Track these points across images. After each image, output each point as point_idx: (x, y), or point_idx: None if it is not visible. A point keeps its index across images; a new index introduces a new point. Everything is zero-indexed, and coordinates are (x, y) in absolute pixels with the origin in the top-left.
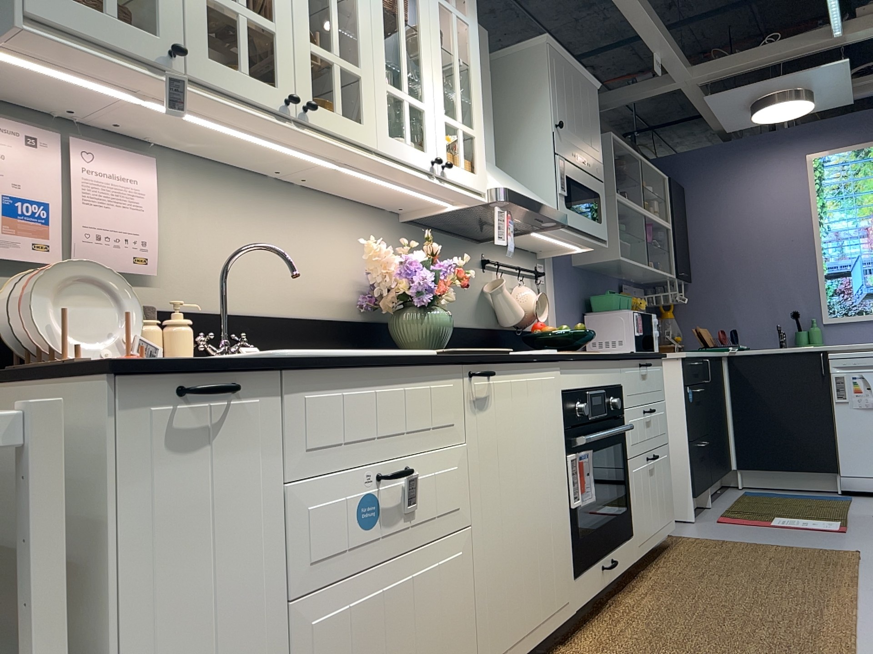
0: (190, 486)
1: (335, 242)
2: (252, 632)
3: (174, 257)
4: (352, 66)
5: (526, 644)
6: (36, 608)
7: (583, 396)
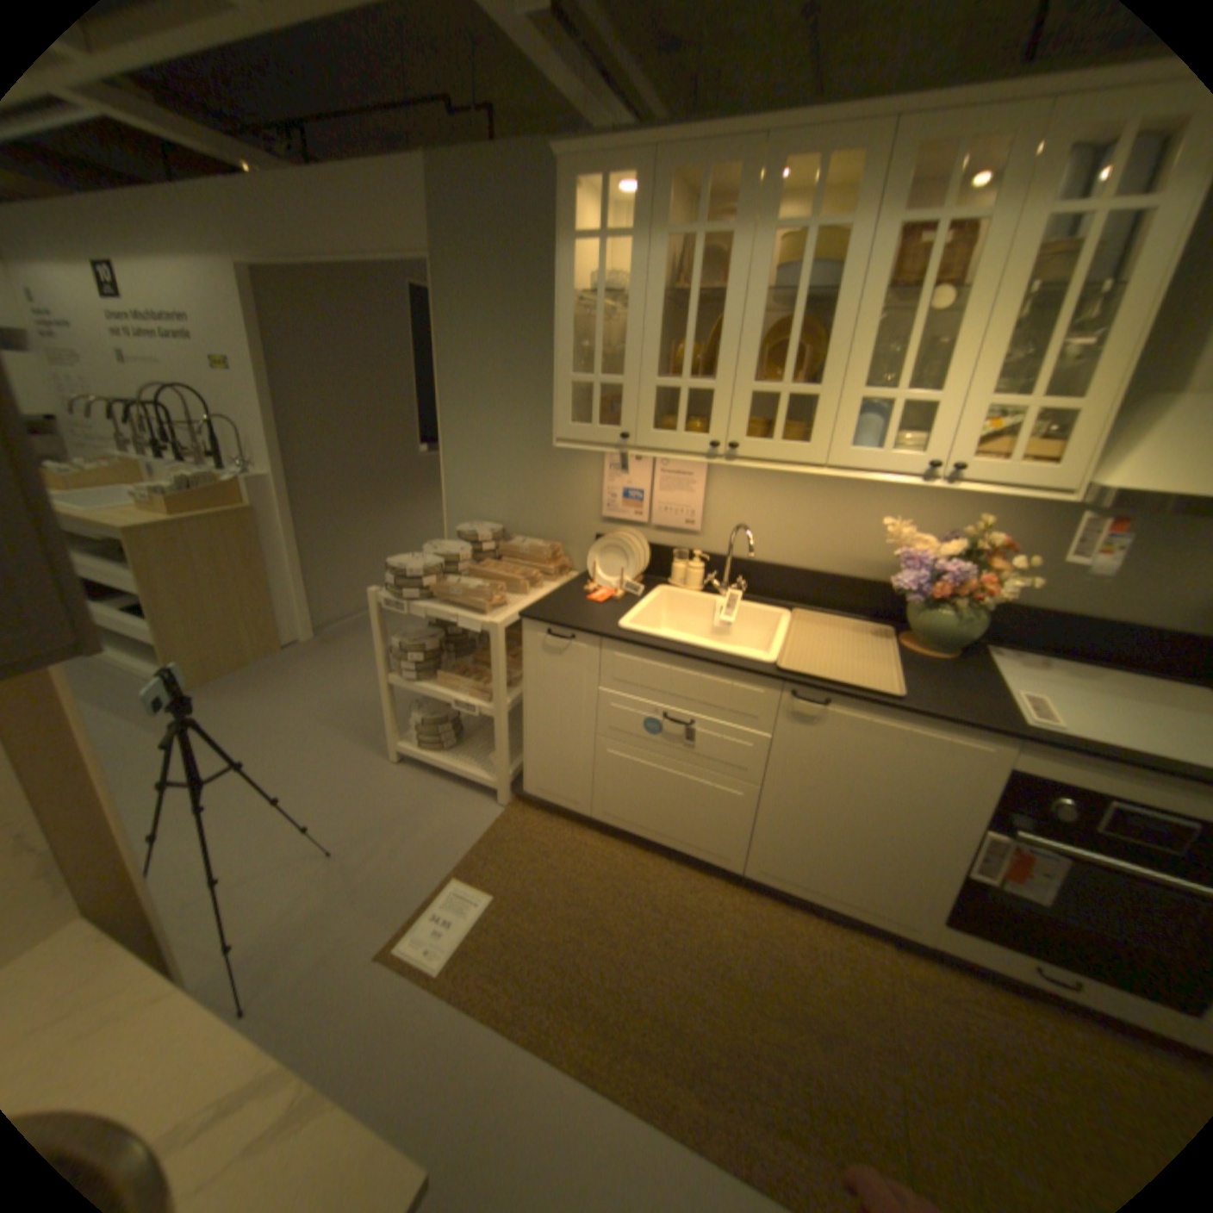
0: (554, 669)
1: (891, 510)
2: (578, 735)
3: (702, 525)
4: (807, 389)
5: (818, 900)
6: (496, 681)
7: (1092, 801)
